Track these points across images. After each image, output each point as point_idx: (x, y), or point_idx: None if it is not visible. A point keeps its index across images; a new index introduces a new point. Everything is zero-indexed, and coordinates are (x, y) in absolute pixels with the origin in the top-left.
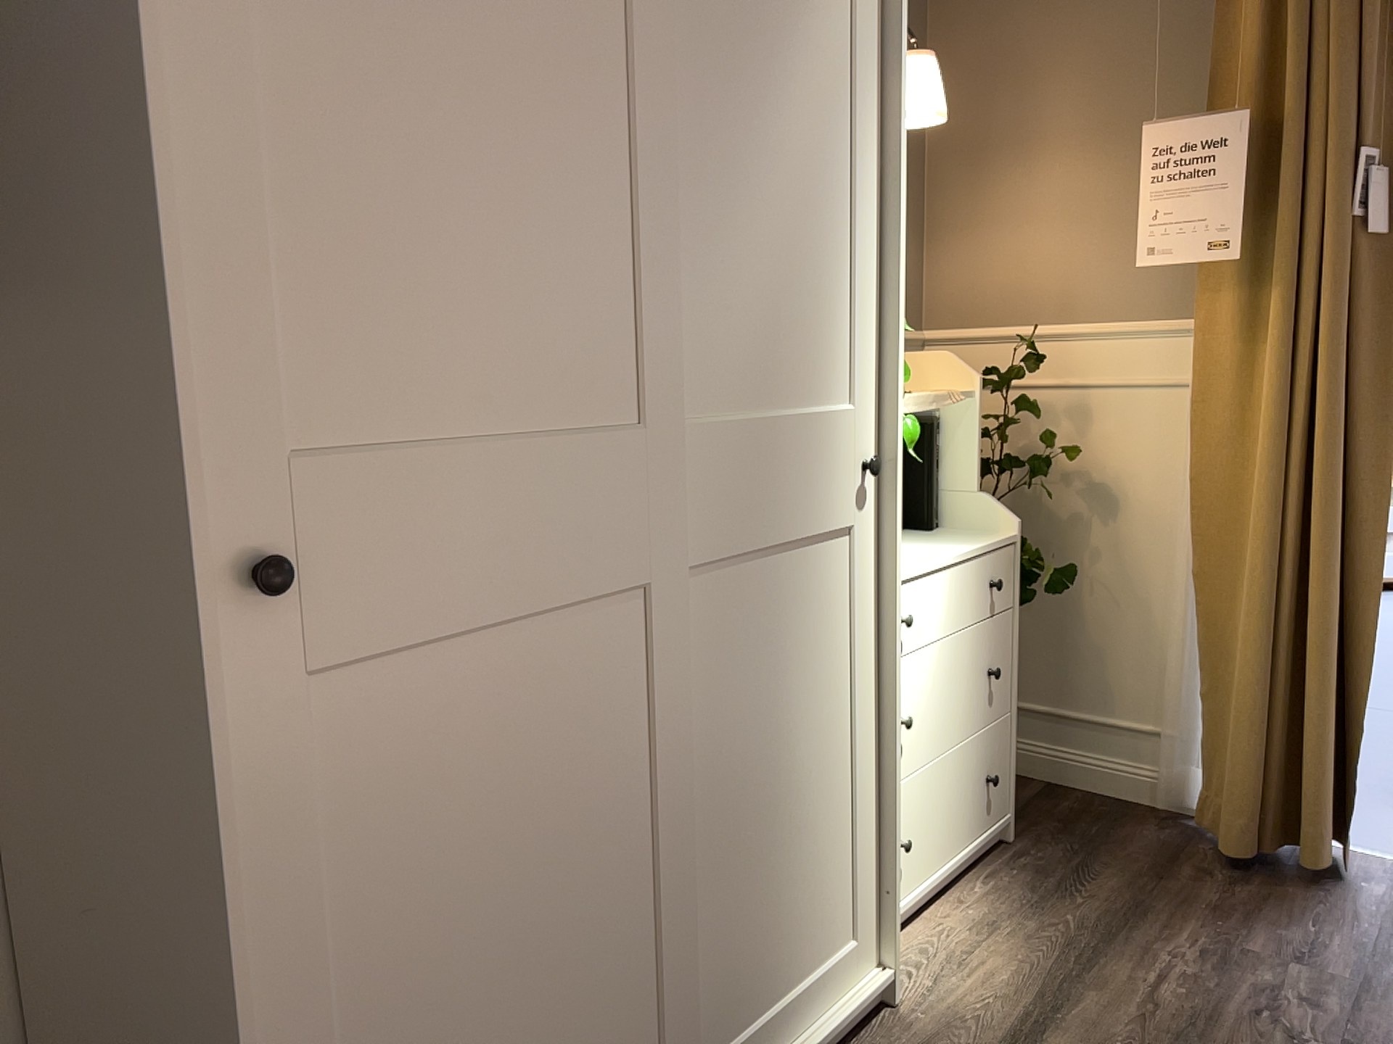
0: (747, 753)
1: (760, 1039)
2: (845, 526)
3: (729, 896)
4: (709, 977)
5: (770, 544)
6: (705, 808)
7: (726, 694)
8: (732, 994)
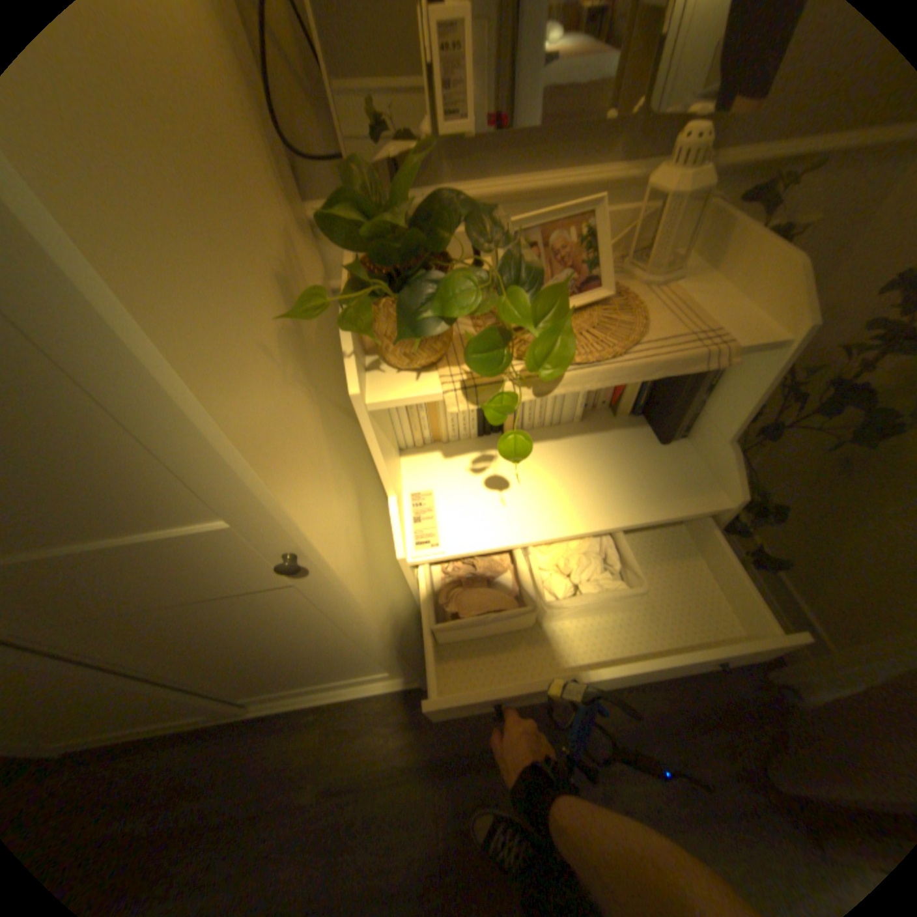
0: (203, 660)
1: (291, 696)
2: (267, 589)
3: (229, 682)
4: (228, 692)
5: (131, 612)
6: (170, 673)
7: (149, 653)
8: (256, 692)
